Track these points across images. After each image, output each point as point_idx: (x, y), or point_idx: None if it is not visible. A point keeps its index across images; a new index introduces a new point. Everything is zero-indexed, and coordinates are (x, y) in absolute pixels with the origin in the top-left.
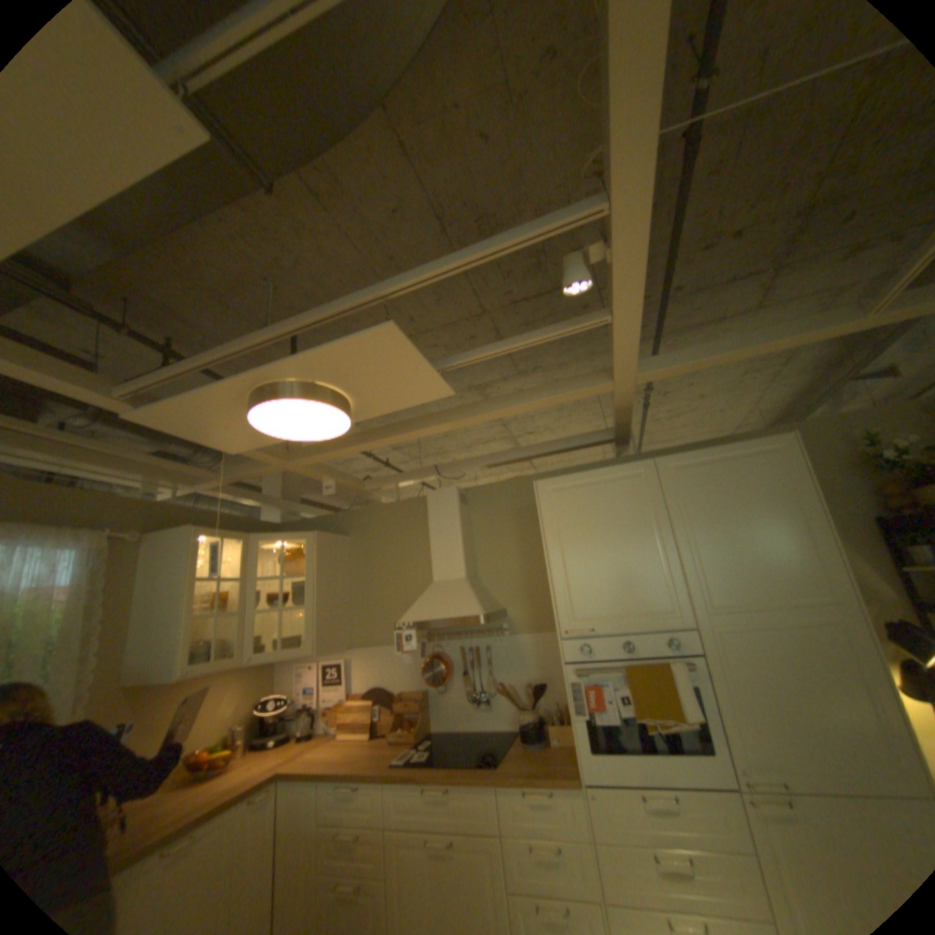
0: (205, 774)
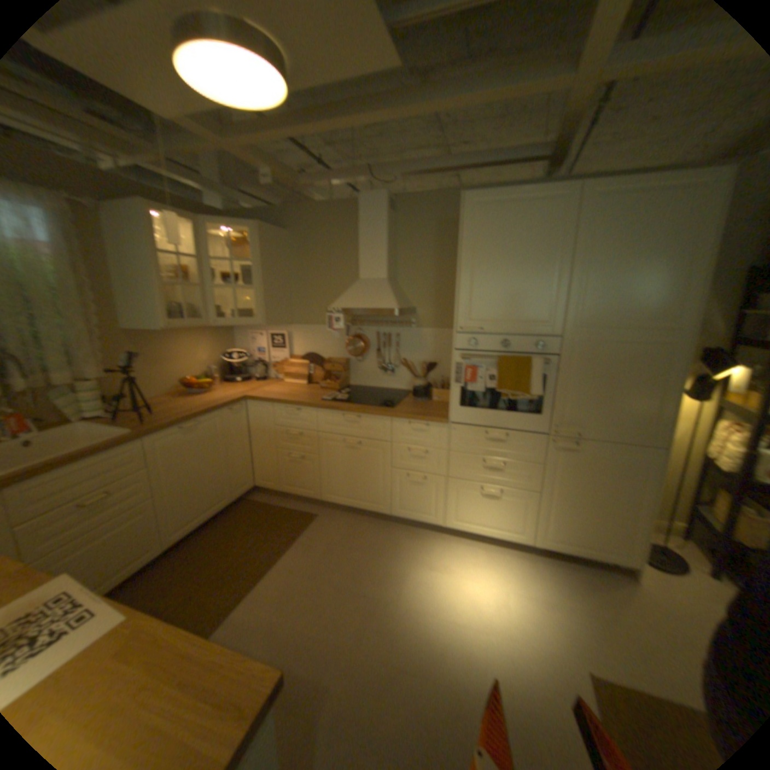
0: (198, 391)
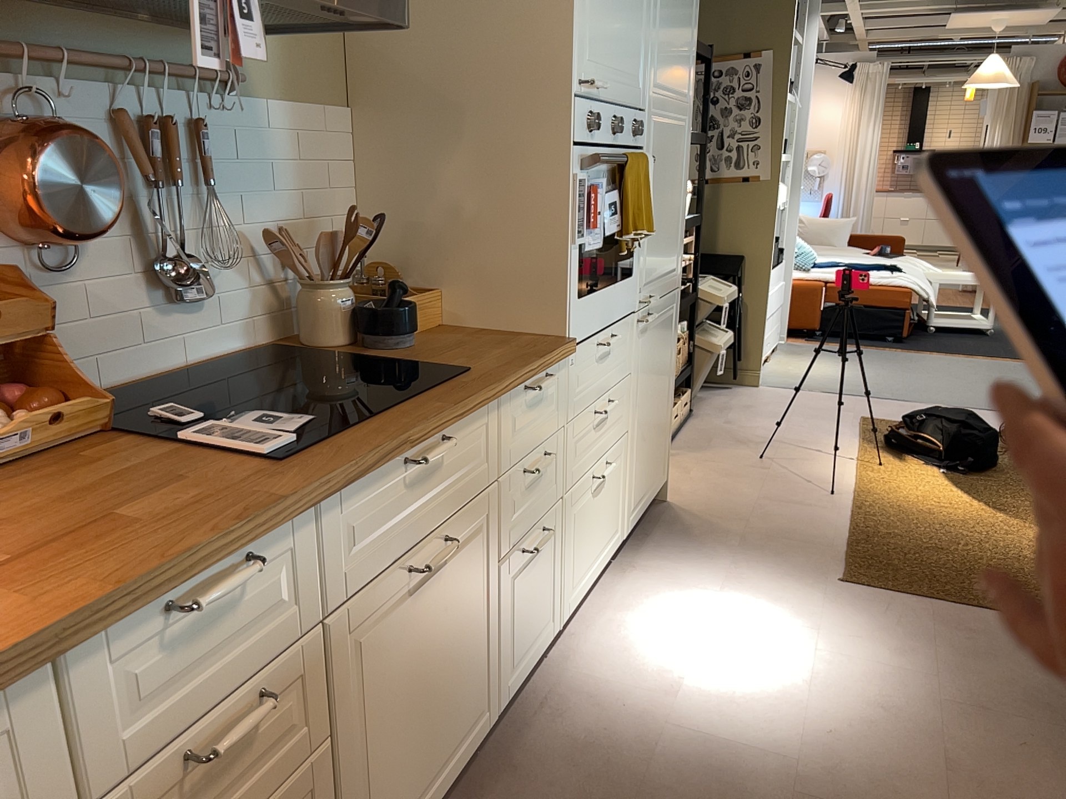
0: None
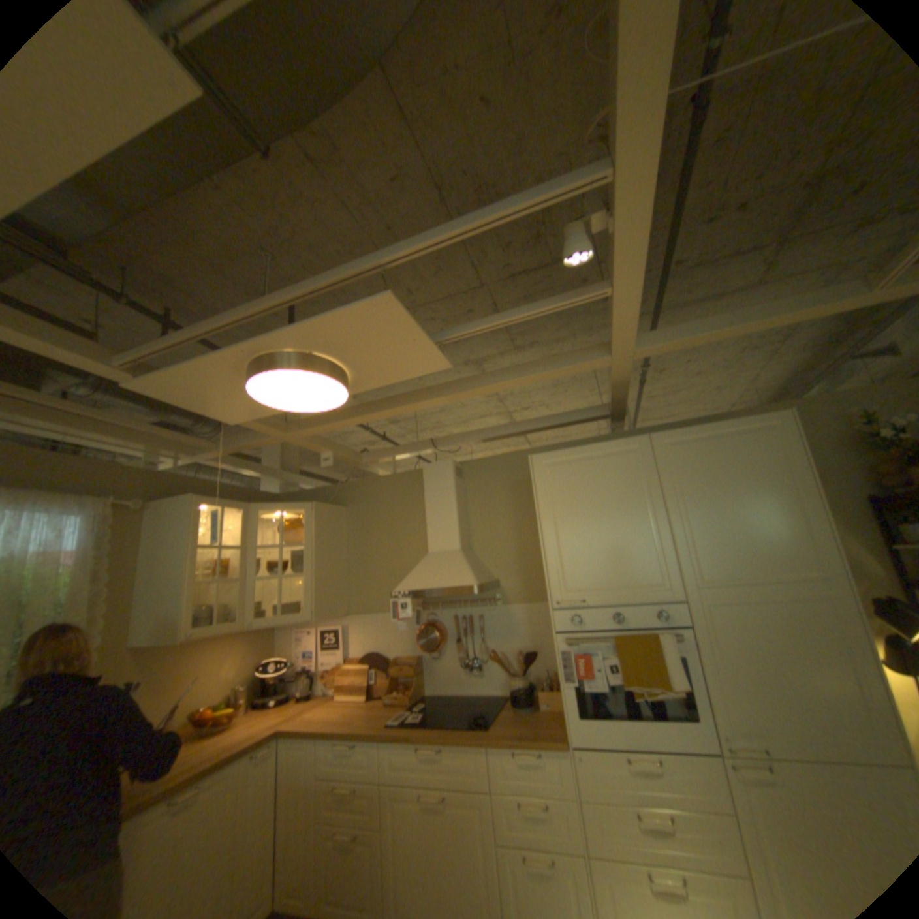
0: (209, 730)
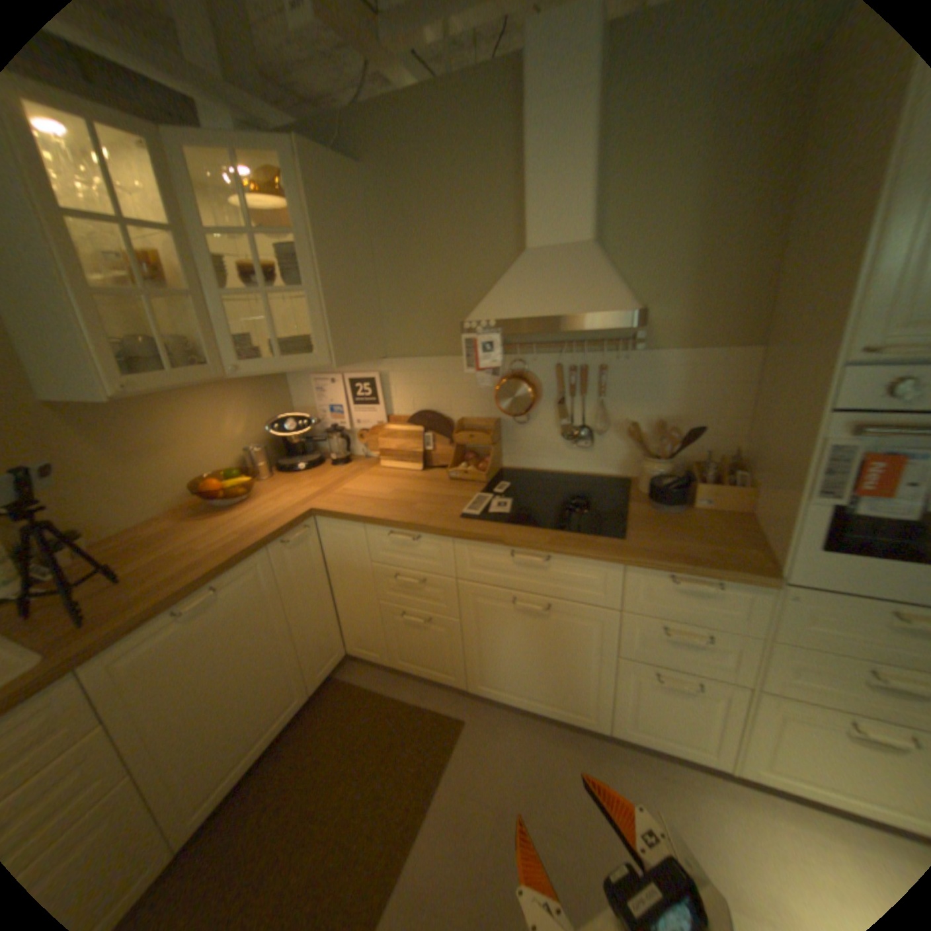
0: (224, 501)
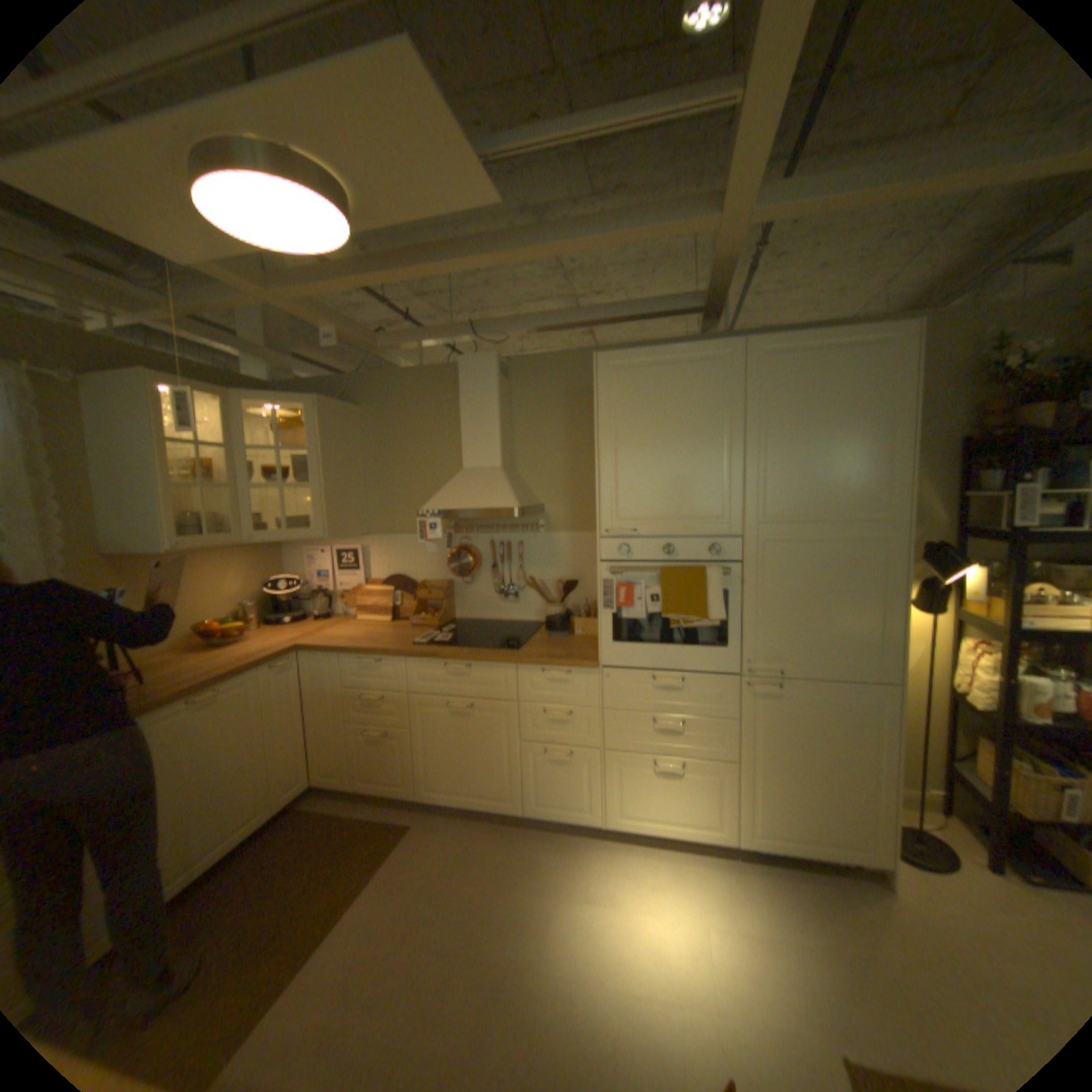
0: (219, 642)
